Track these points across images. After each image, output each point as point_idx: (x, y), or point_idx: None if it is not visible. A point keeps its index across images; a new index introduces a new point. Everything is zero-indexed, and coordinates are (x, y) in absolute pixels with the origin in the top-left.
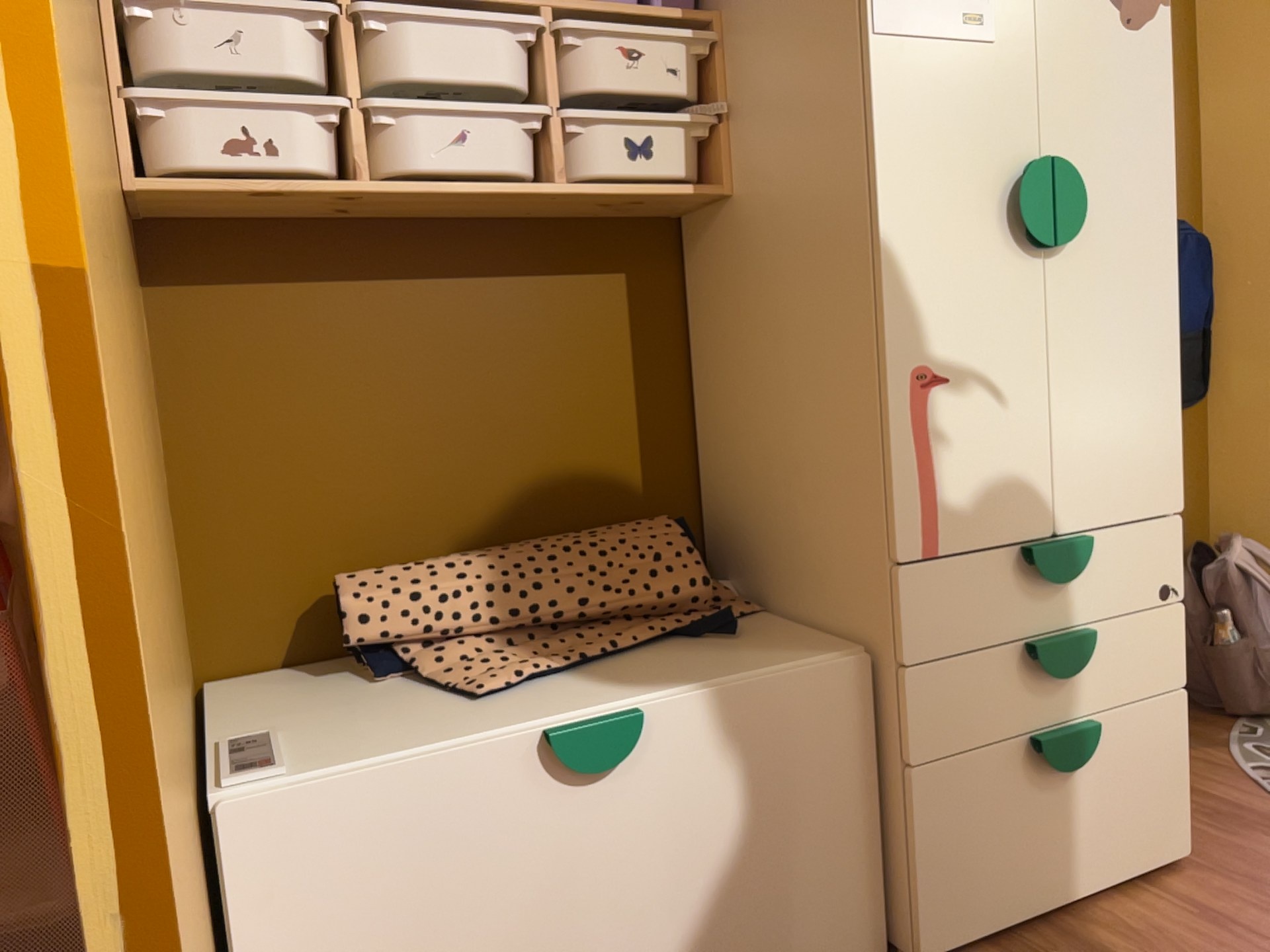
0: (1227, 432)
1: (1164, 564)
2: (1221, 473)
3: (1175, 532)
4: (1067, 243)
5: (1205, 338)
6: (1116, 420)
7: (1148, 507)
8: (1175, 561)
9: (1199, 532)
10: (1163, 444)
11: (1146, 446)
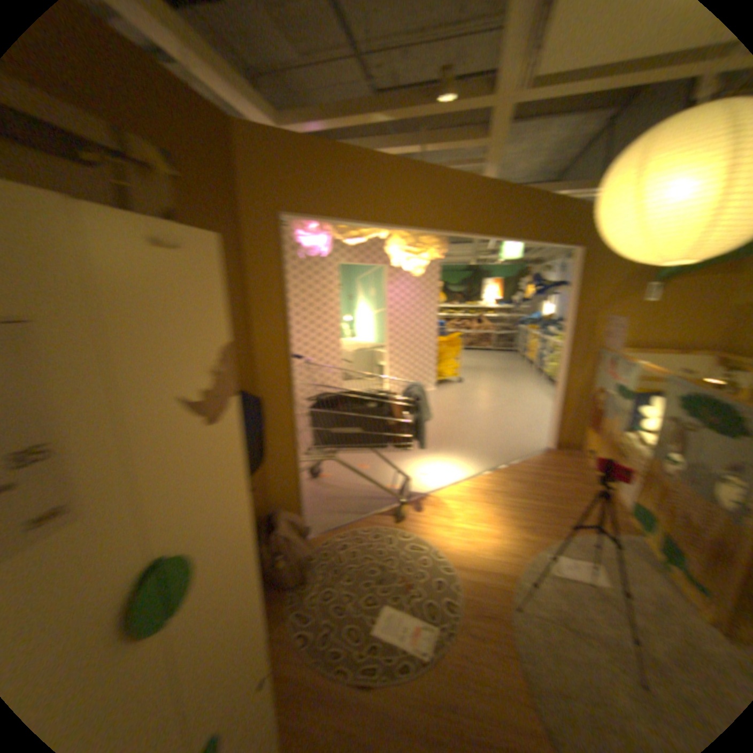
0: (275, 466)
1: (259, 675)
2: (274, 481)
3: (263, 654)
4: (182, 601)
5: (264, 437)
6: (227, 649)
7: (249, 664)
8: (265, 666)
9: (267, 508)
10: (254, 625)
11: (246, 638)
